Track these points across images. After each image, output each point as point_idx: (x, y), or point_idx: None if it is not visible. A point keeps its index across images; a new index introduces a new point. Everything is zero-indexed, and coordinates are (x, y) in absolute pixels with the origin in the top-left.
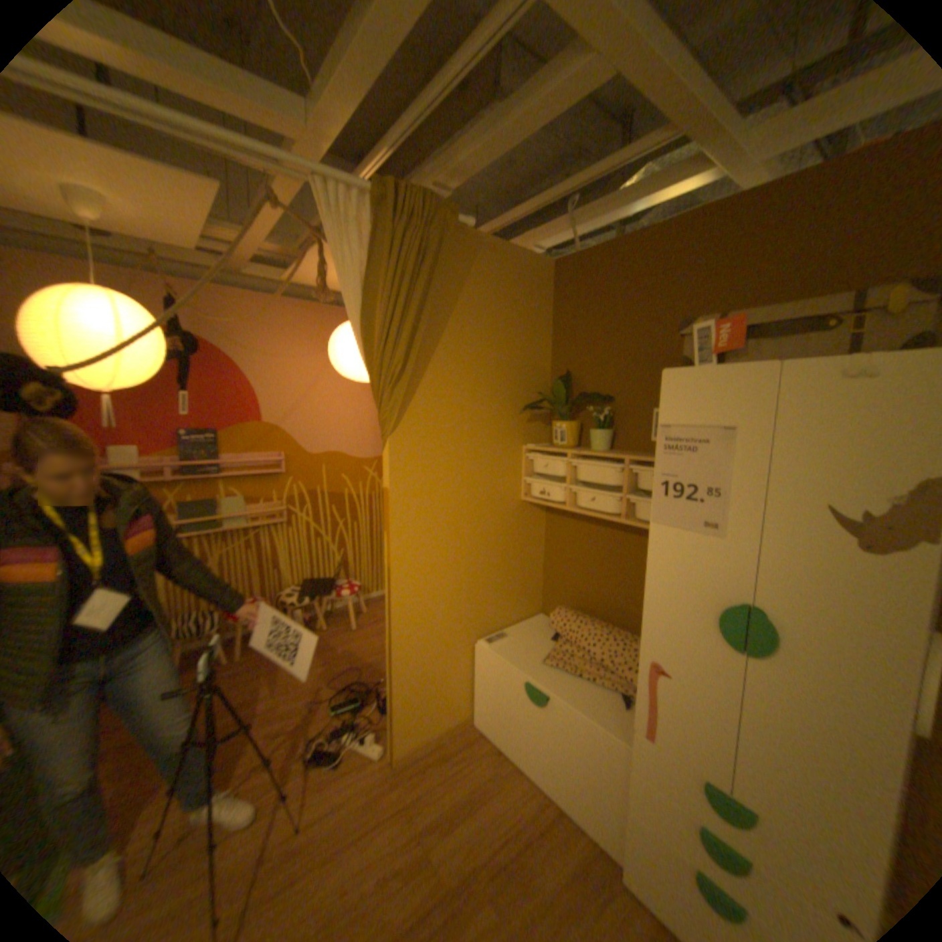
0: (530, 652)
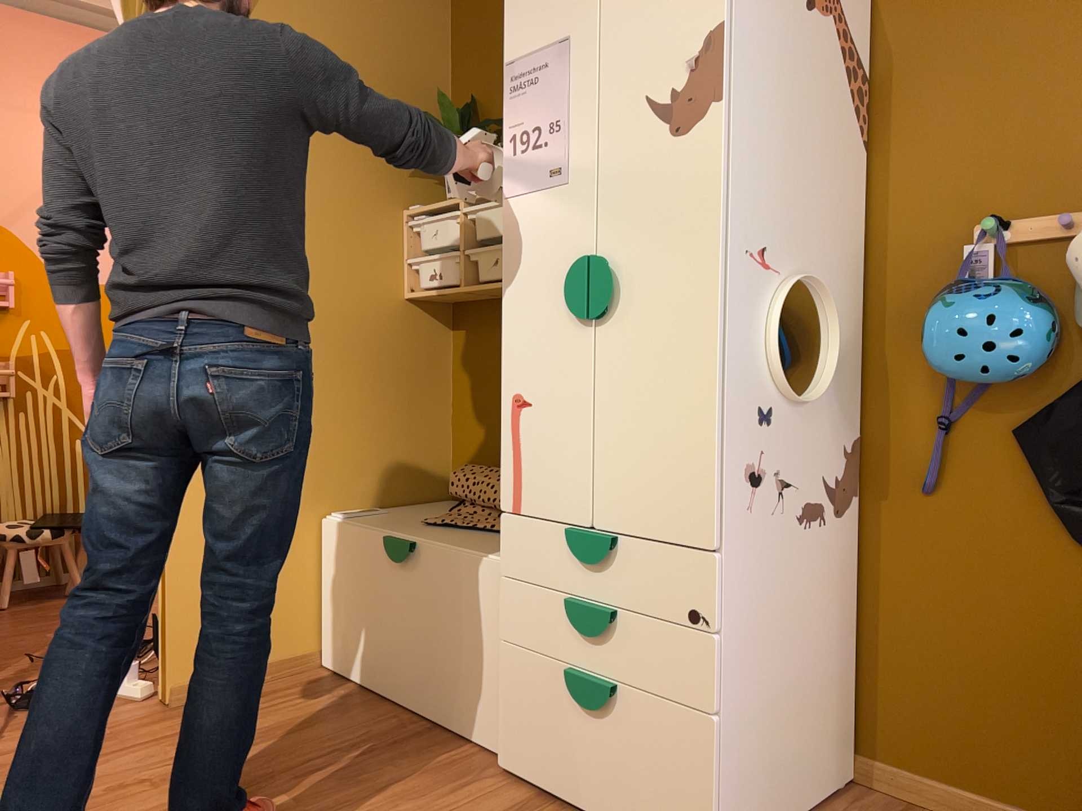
0: (407, 520)
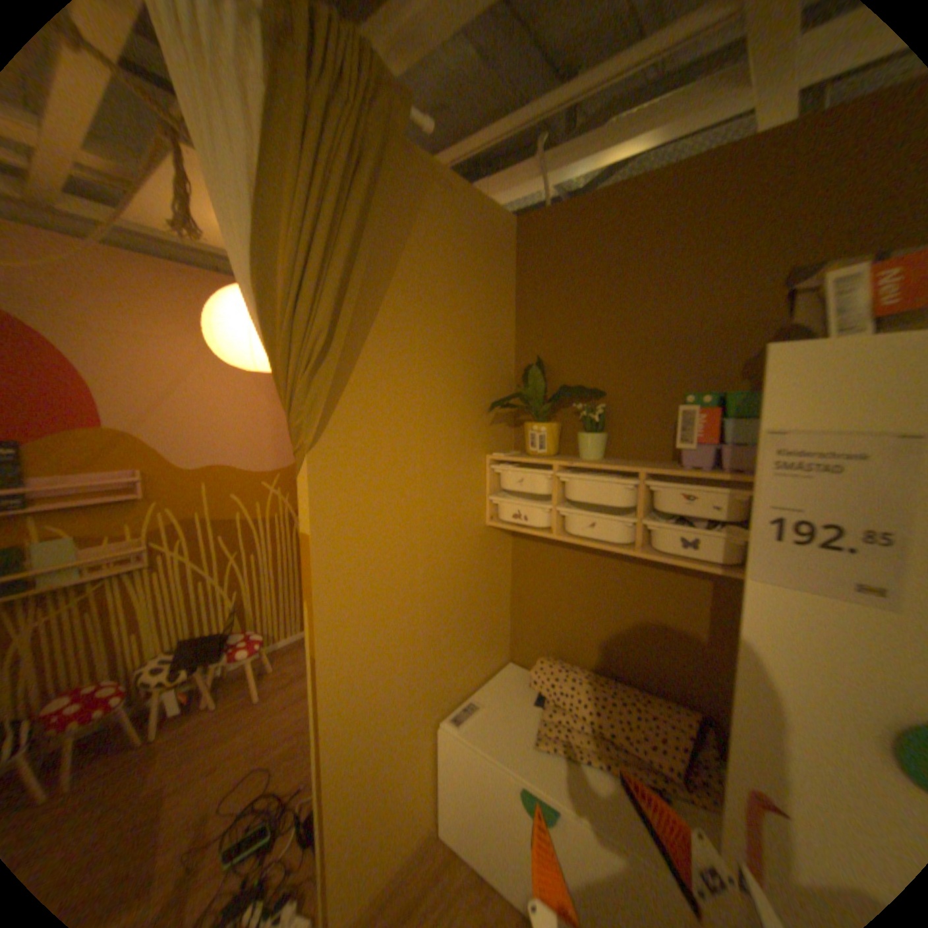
0: (513, 730)
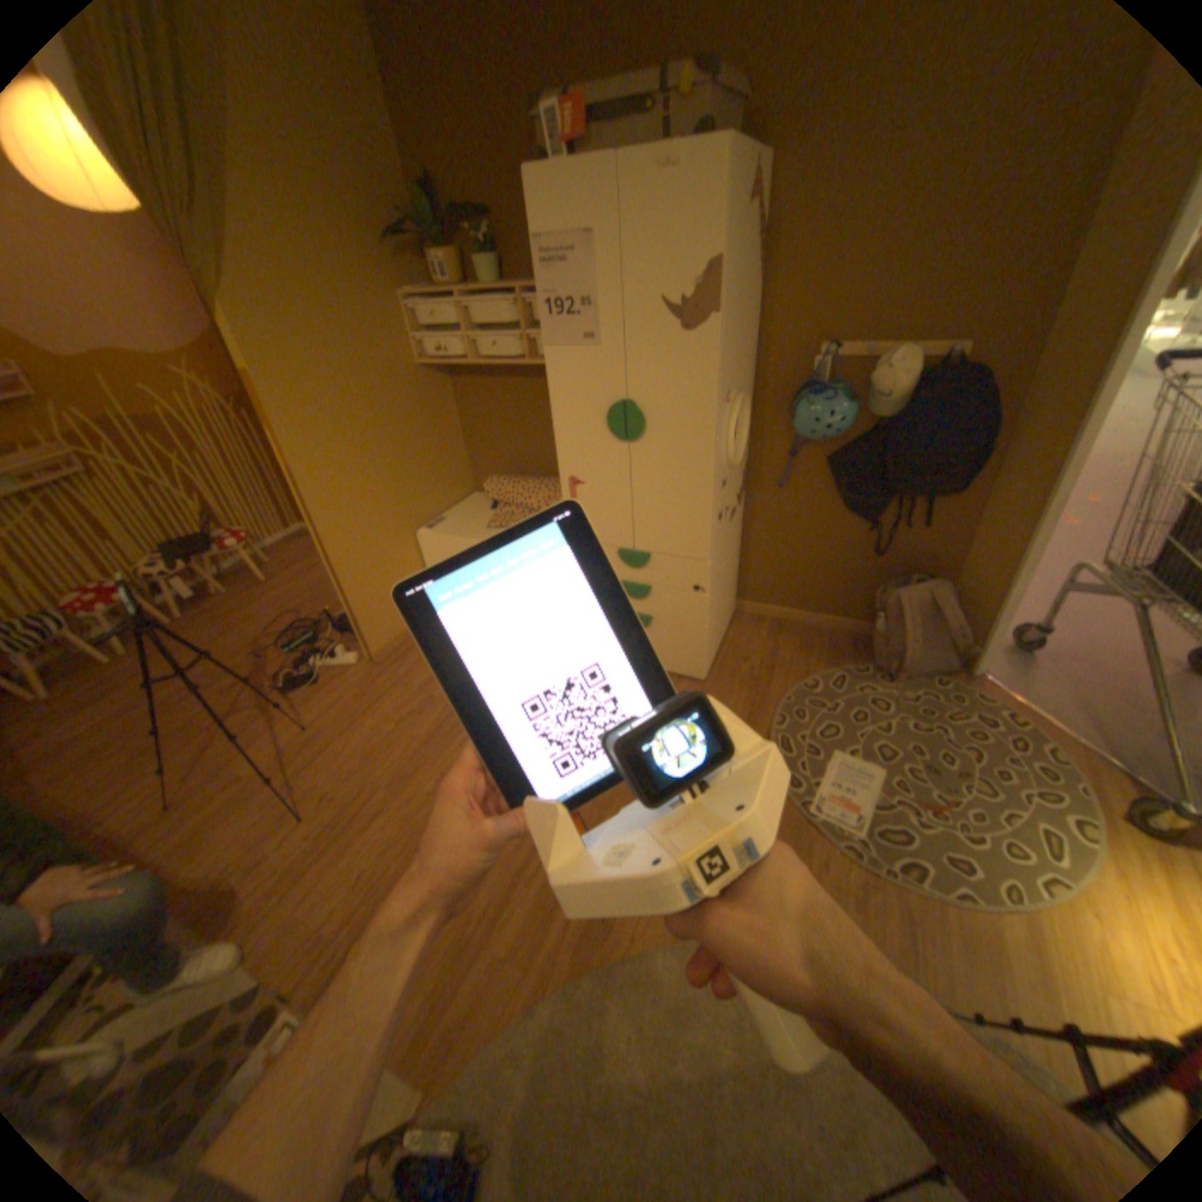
0: (472, 525)
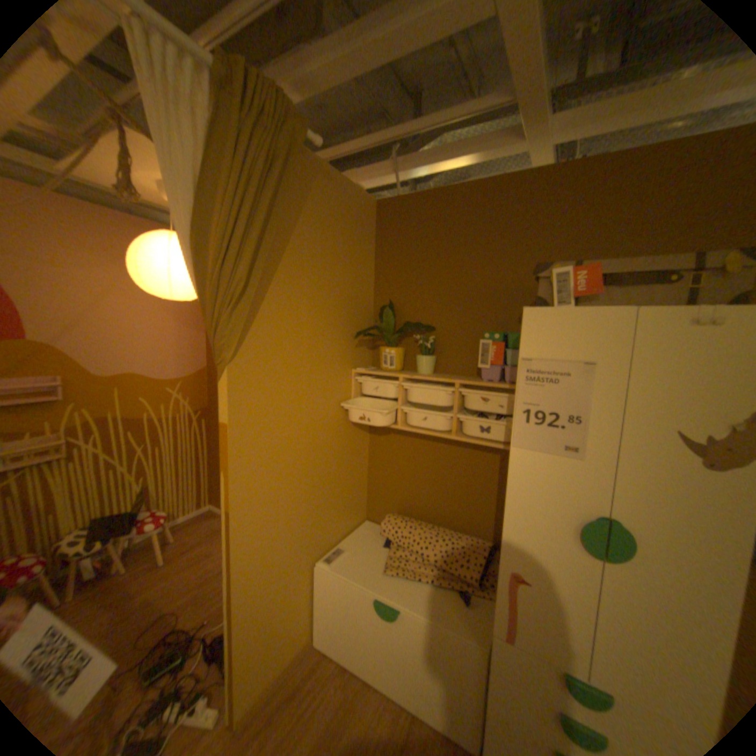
0: (368, 564)
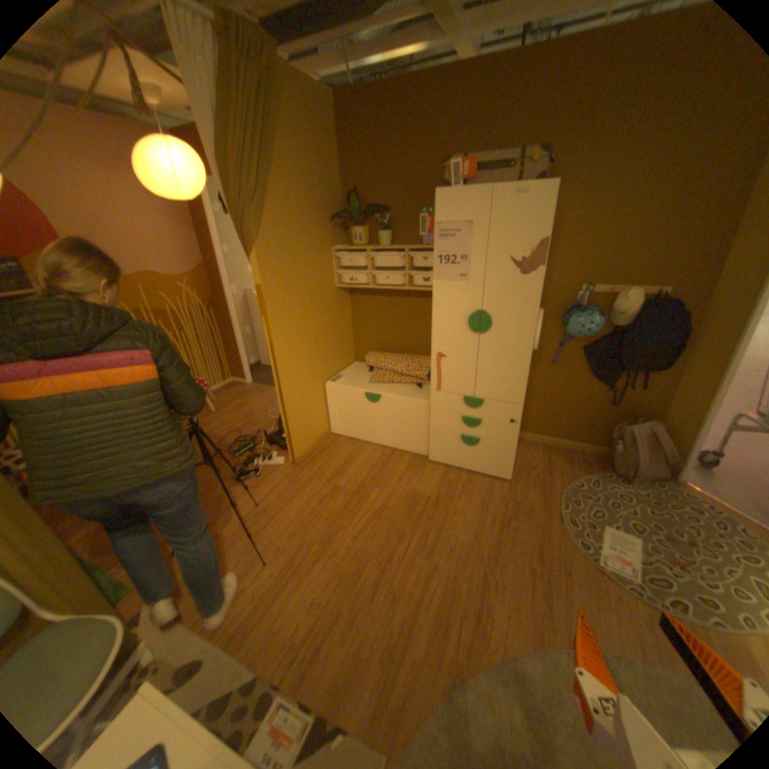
0: (359, 380)
